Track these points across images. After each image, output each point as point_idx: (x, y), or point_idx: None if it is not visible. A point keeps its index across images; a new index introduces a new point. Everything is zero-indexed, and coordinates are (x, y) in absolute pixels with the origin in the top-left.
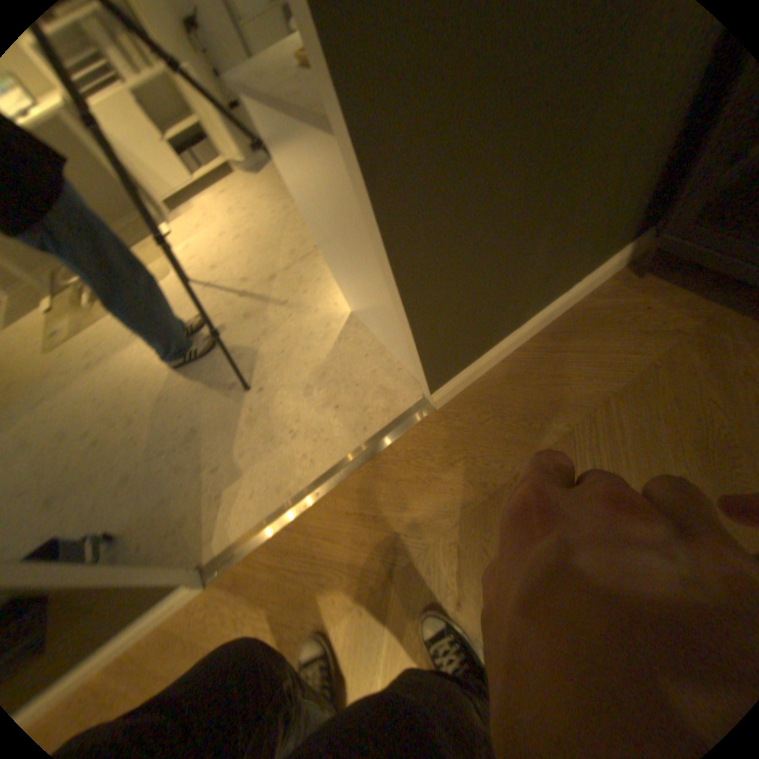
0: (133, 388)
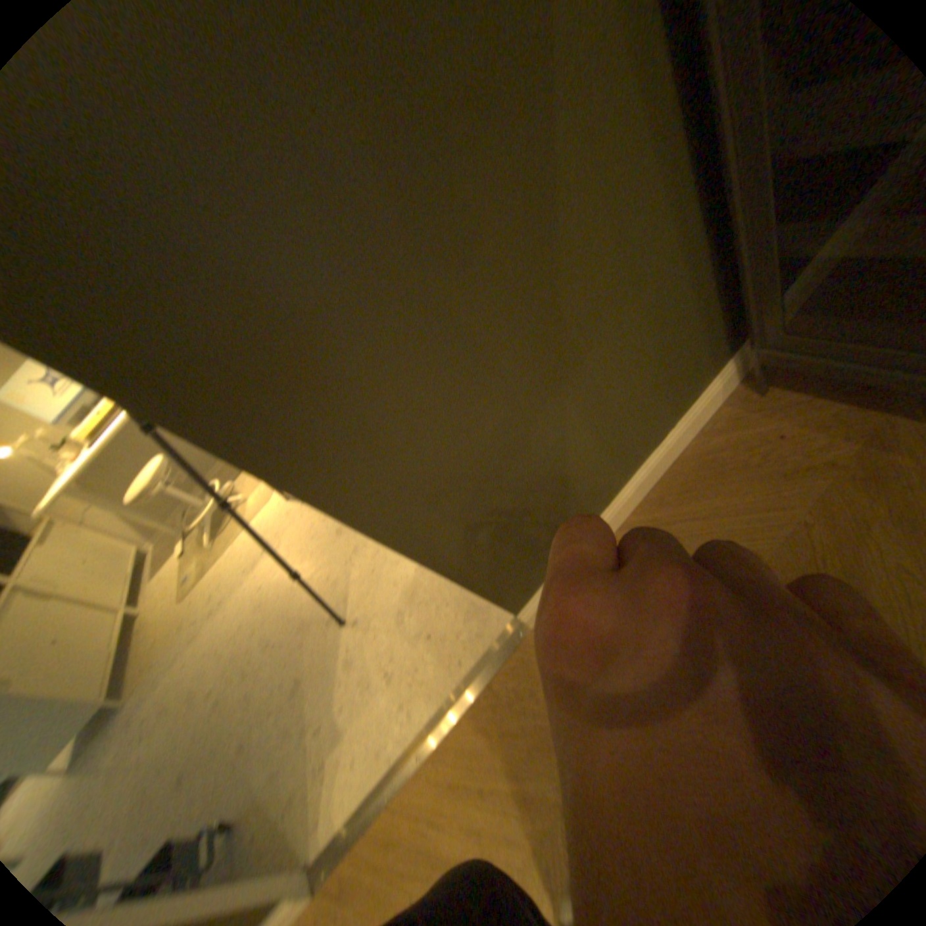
0: (247, 633)
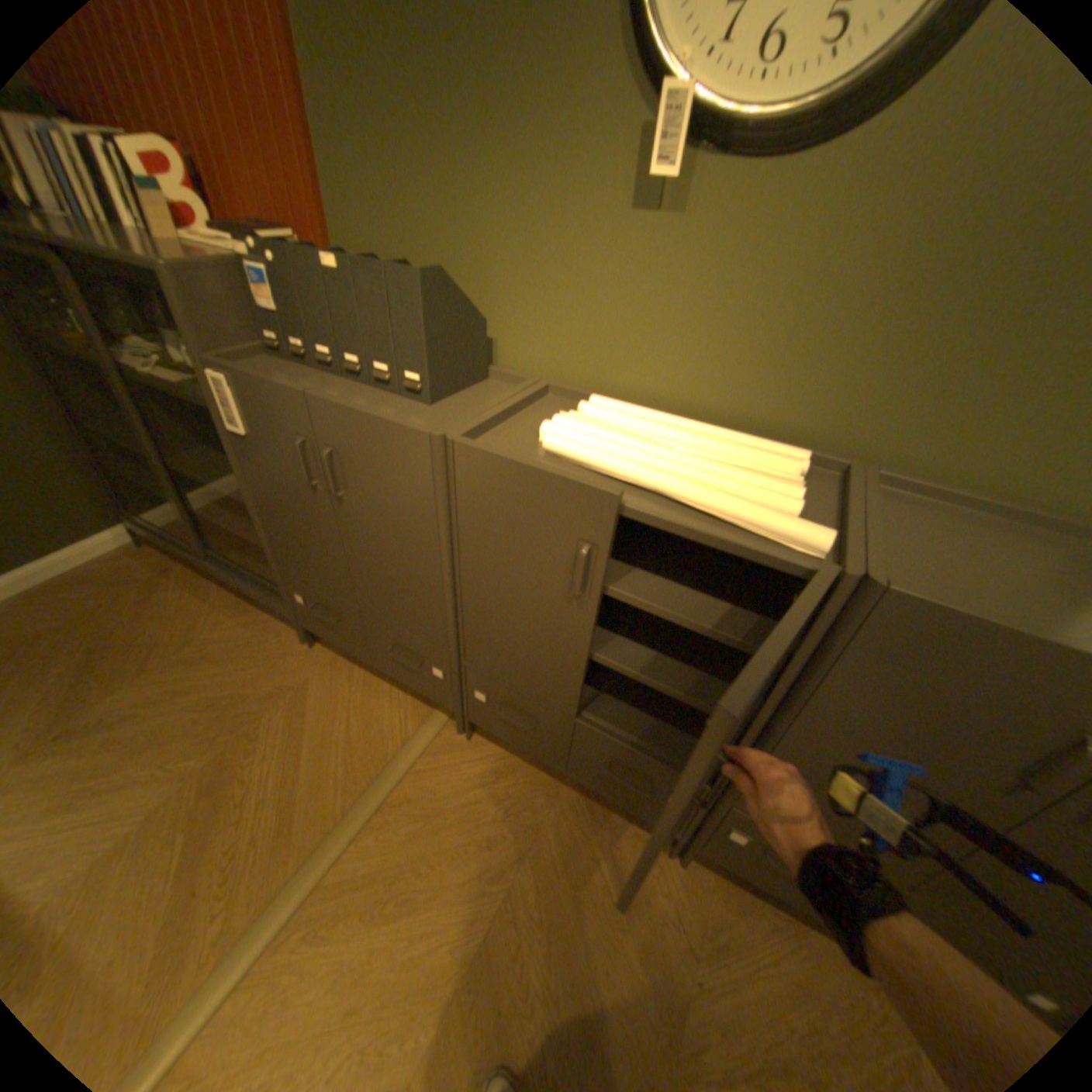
0: None
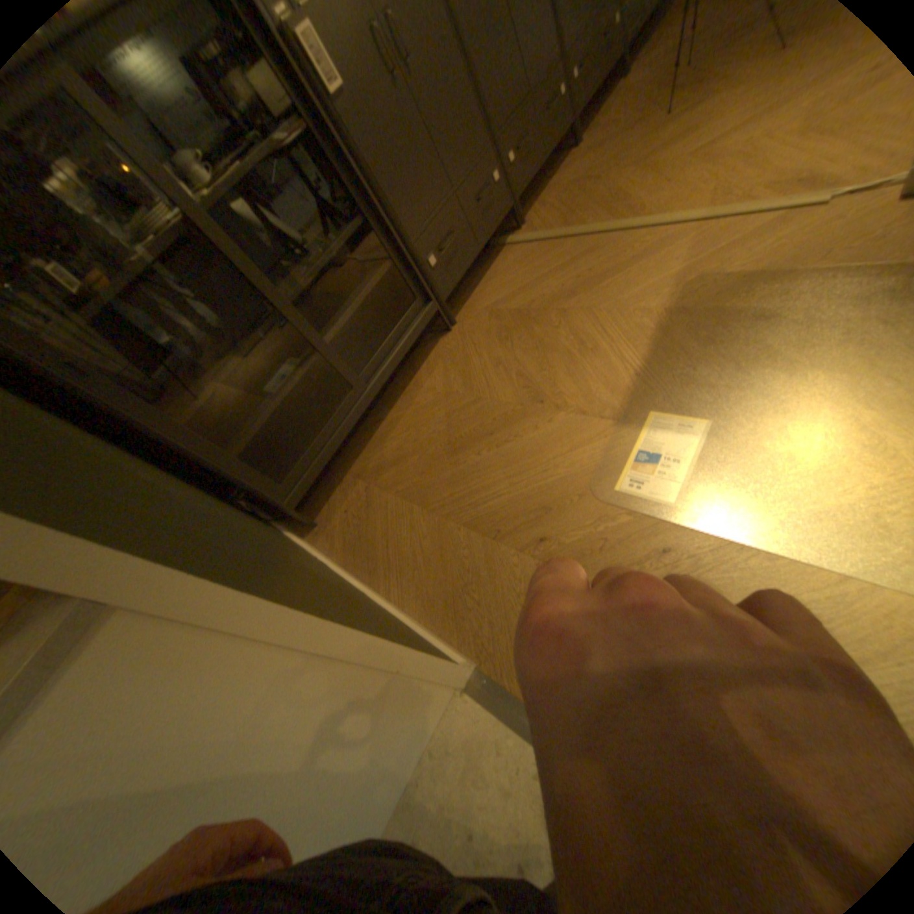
0: None
